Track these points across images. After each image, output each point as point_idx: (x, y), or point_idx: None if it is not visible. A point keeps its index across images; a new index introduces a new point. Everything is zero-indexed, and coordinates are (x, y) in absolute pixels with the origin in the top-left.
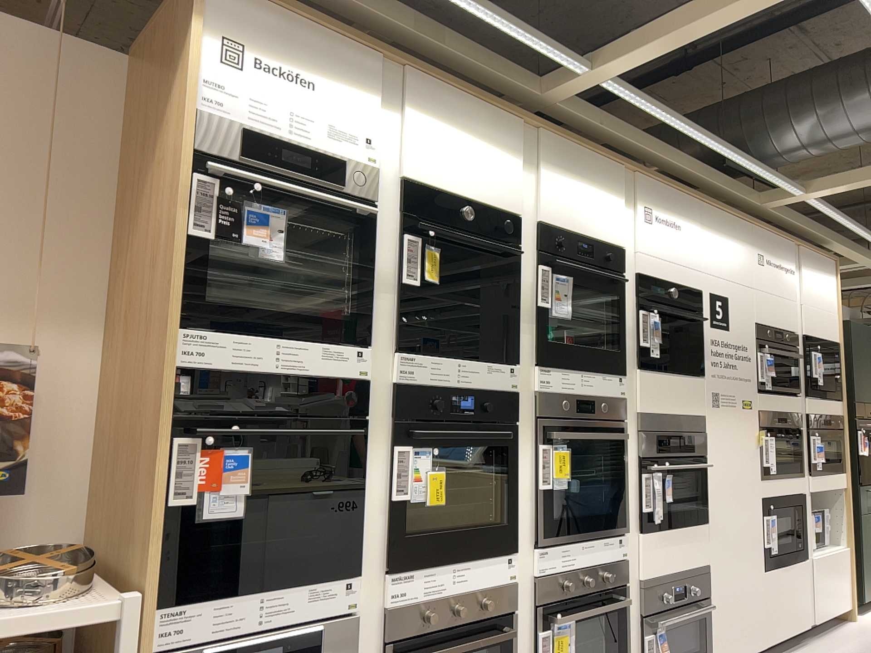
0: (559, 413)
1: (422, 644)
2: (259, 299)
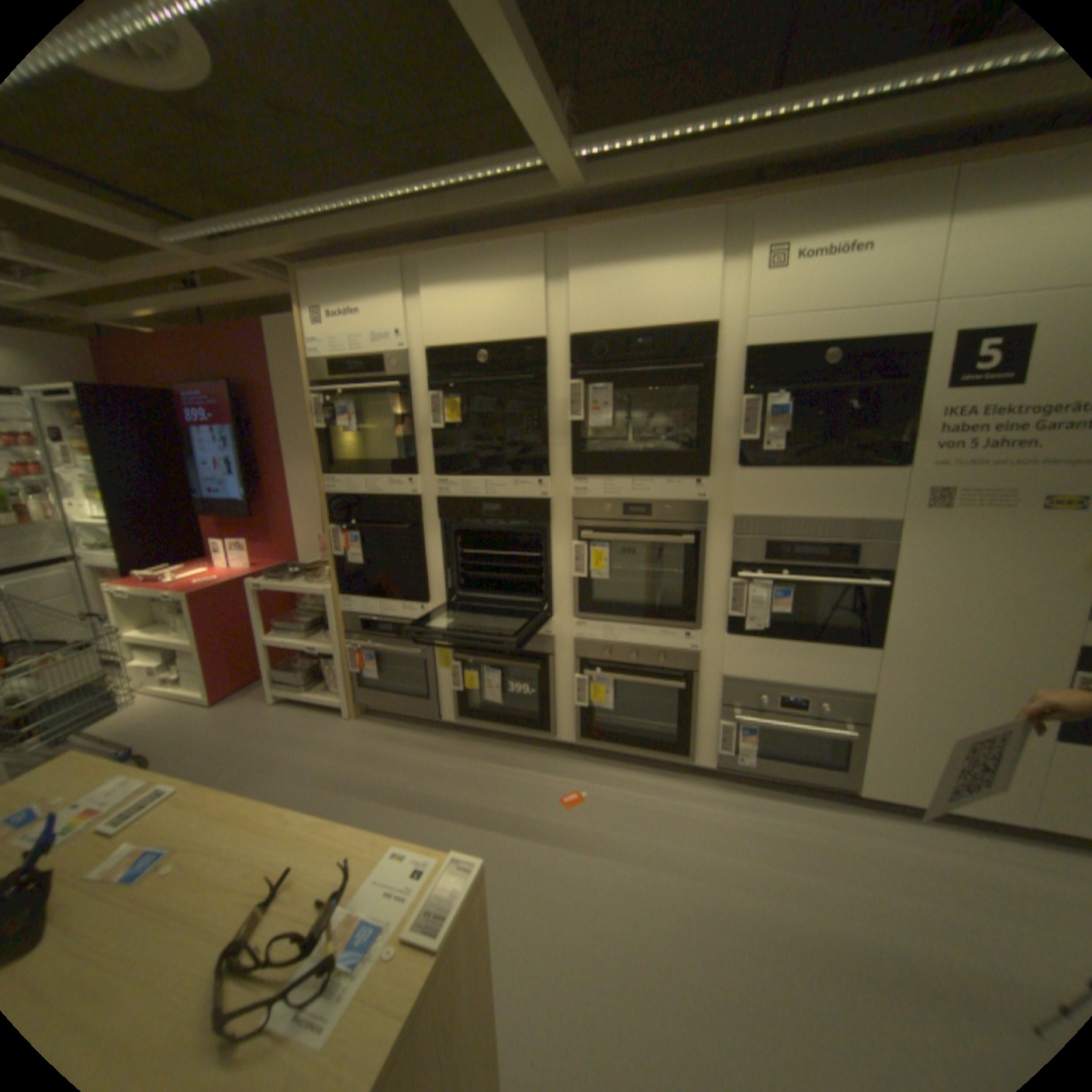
0: (605, 520)
1: (474, 658)
2: (360, 454)
